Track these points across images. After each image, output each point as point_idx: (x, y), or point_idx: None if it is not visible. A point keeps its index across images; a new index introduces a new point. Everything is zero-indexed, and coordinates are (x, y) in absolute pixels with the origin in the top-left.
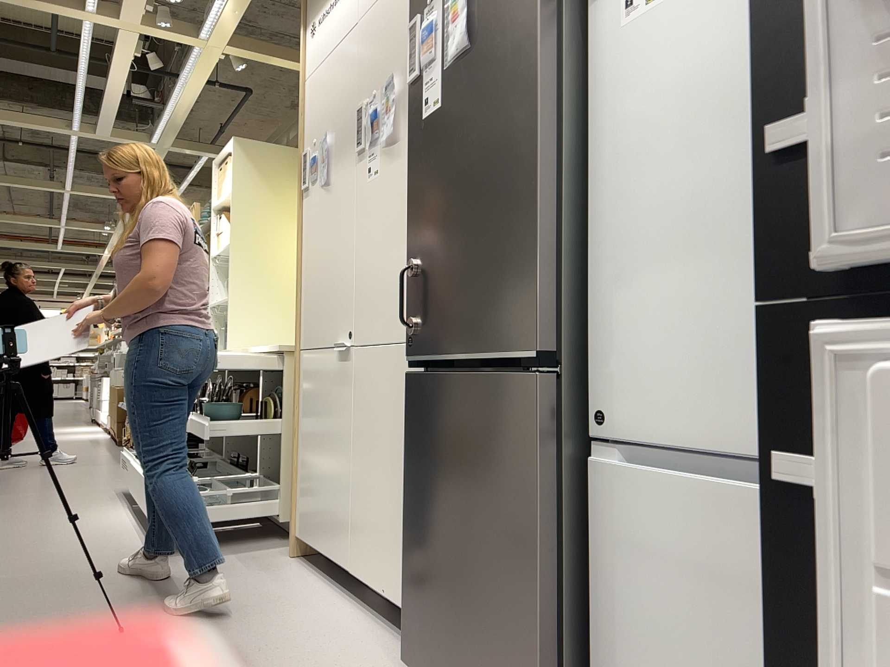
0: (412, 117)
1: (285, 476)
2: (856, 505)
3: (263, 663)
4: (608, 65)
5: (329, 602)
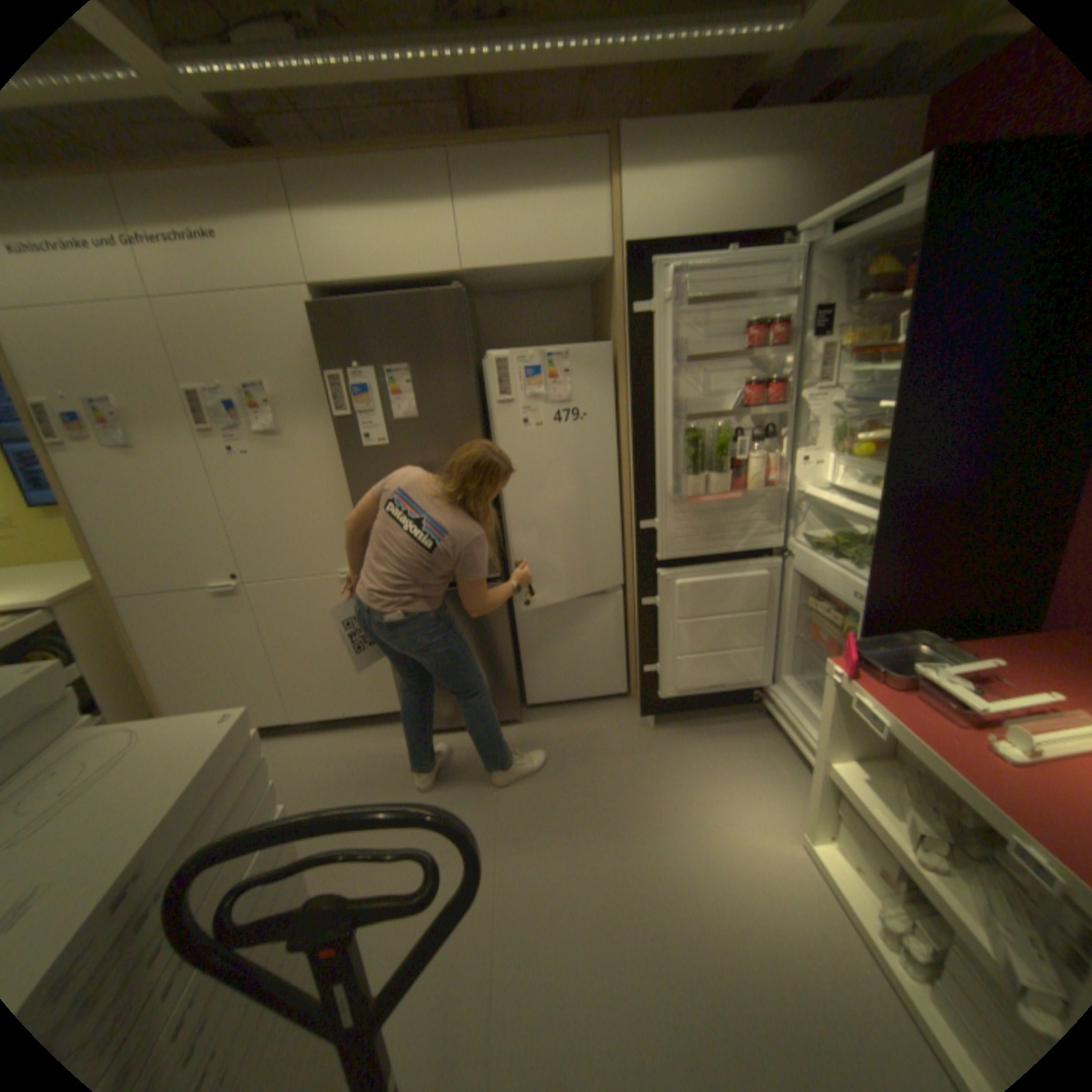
0: (345, 440)
1: (106, 705)
2: (661, 605)
3: (332, 790)
4: (504, 443)
5: (283, 747)
